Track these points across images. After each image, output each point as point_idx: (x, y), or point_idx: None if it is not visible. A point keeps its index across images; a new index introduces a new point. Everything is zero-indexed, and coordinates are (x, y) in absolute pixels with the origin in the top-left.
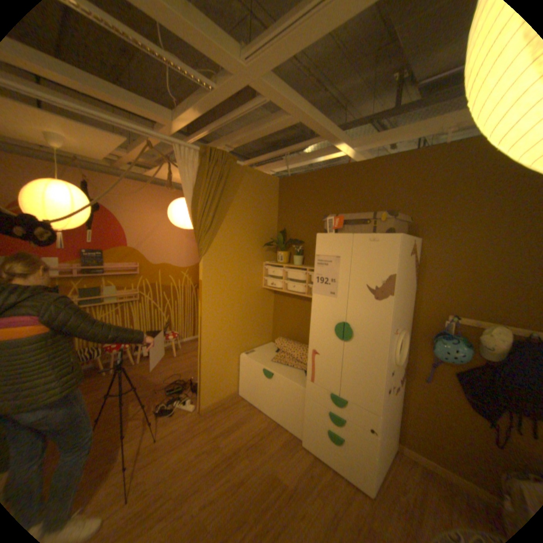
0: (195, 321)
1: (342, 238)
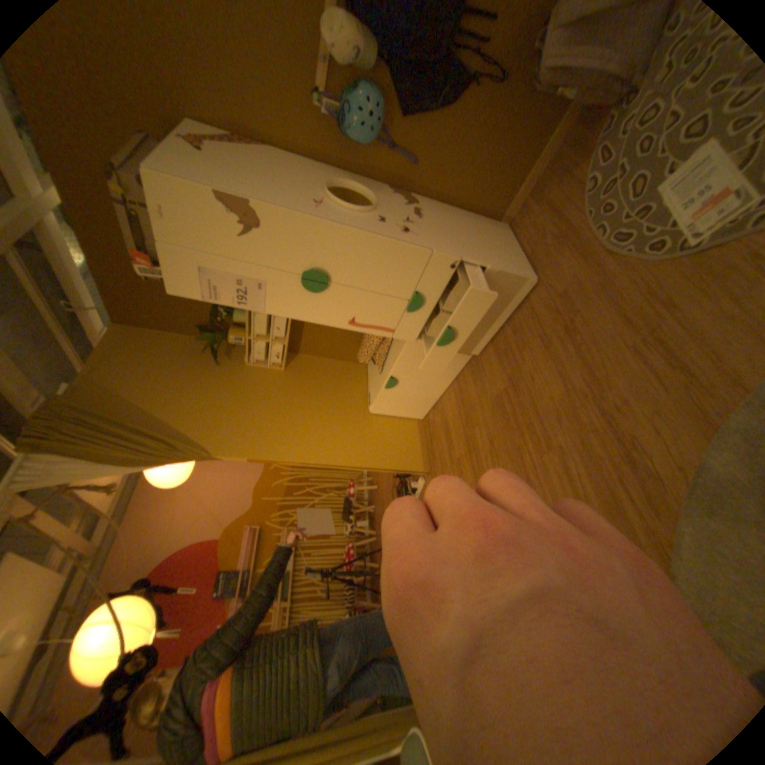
0: None
1: (167, 256)
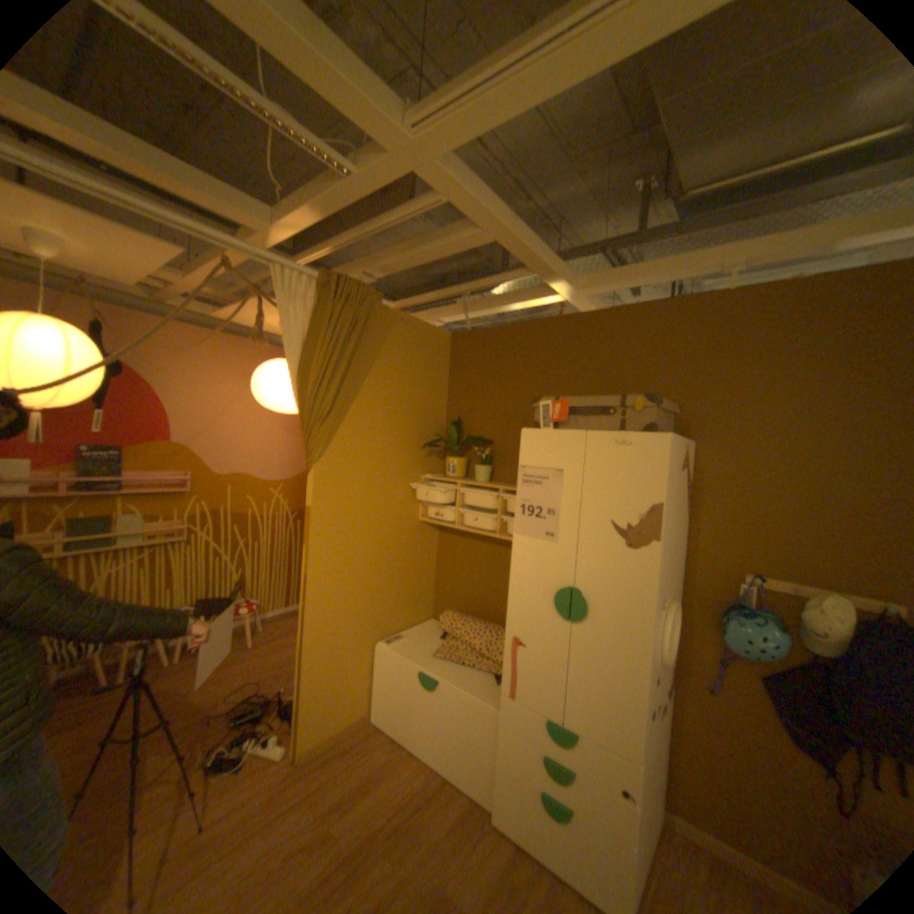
0: (292, 579)
1: (567, 438)
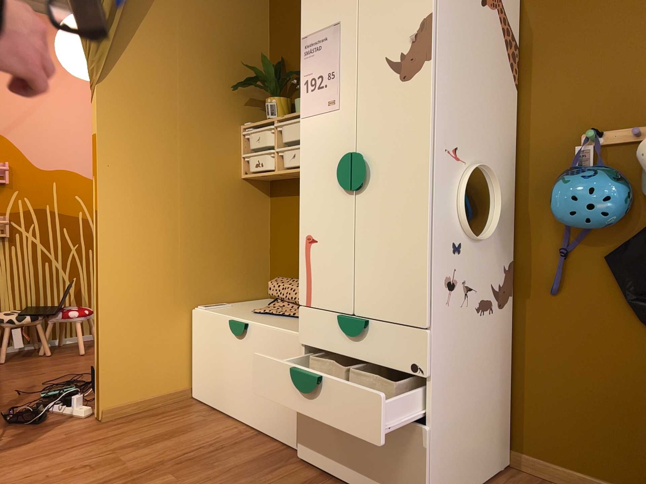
0: None
1: None
